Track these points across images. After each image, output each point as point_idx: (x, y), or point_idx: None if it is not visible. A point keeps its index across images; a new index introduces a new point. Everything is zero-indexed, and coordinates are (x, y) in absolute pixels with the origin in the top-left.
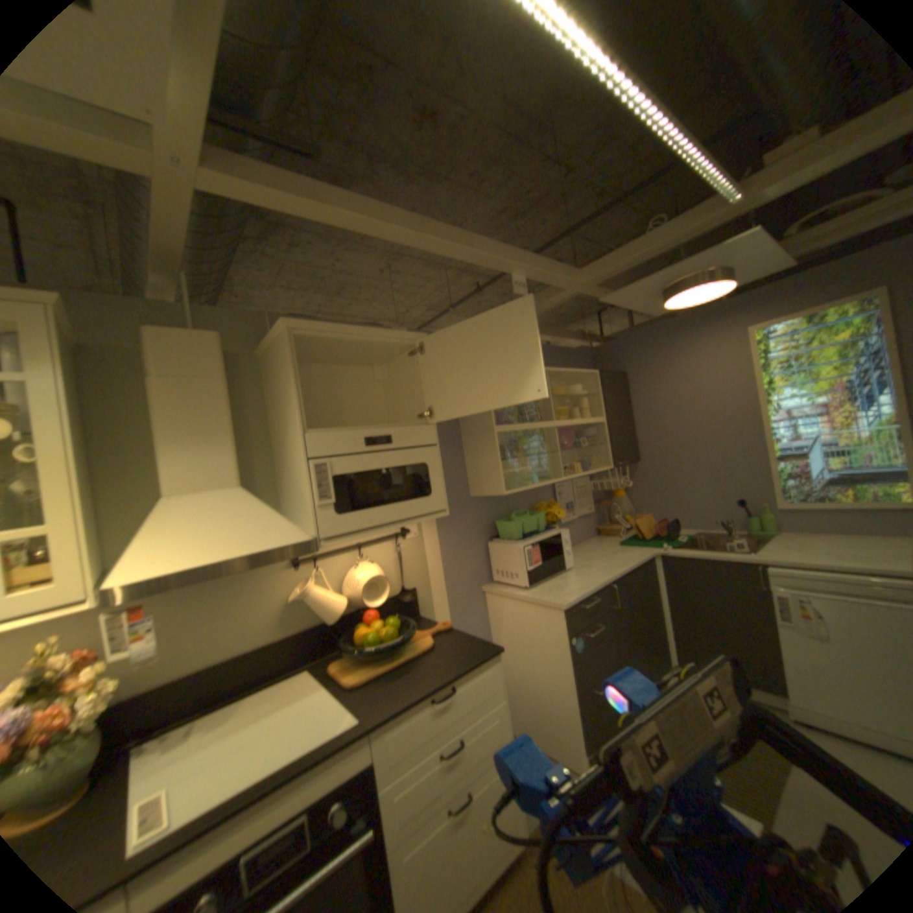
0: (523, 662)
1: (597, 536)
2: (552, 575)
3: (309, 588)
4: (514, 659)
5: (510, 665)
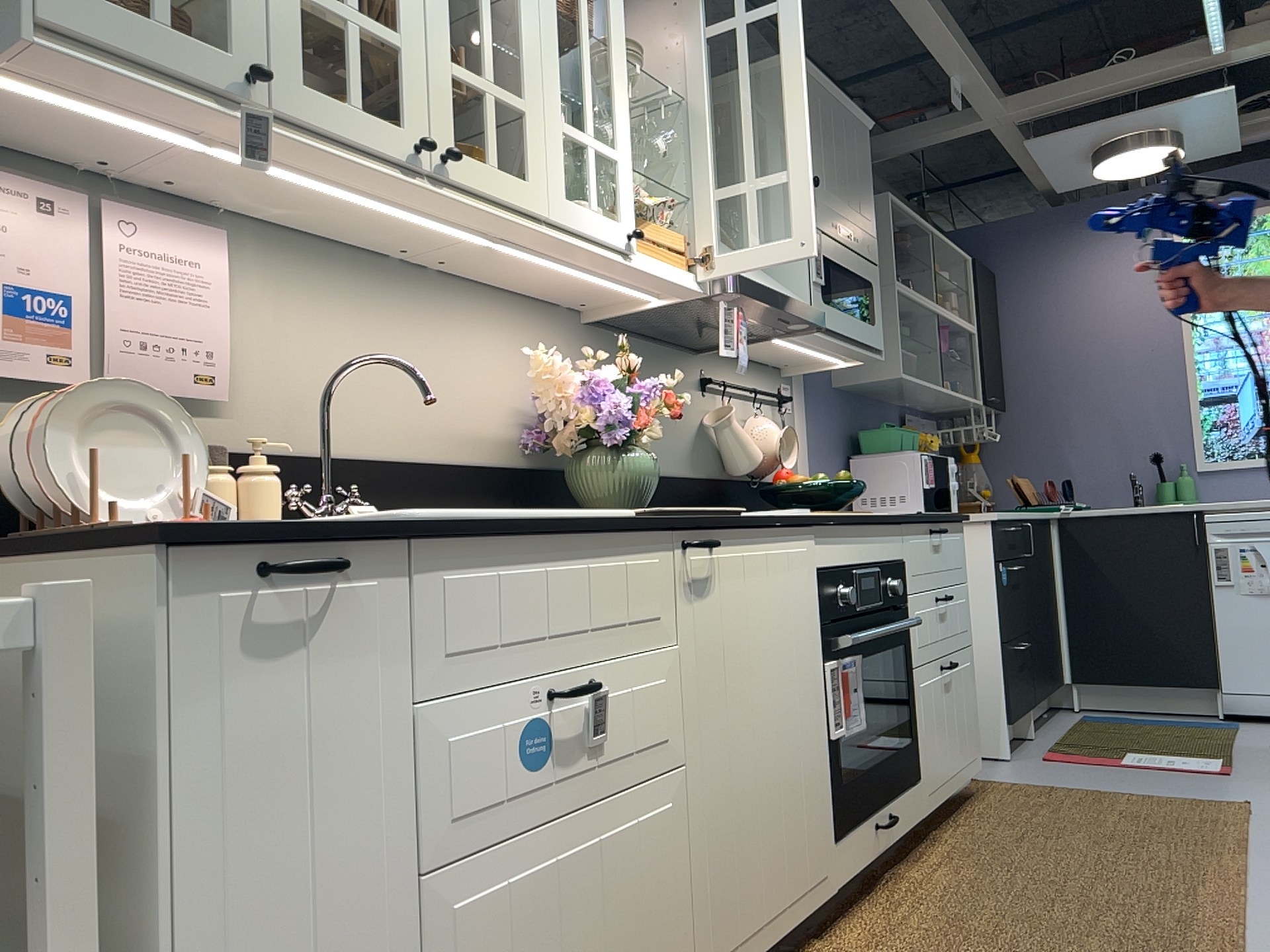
0: None
1: None
2: None
3: (737, 415)
4: None
5: None
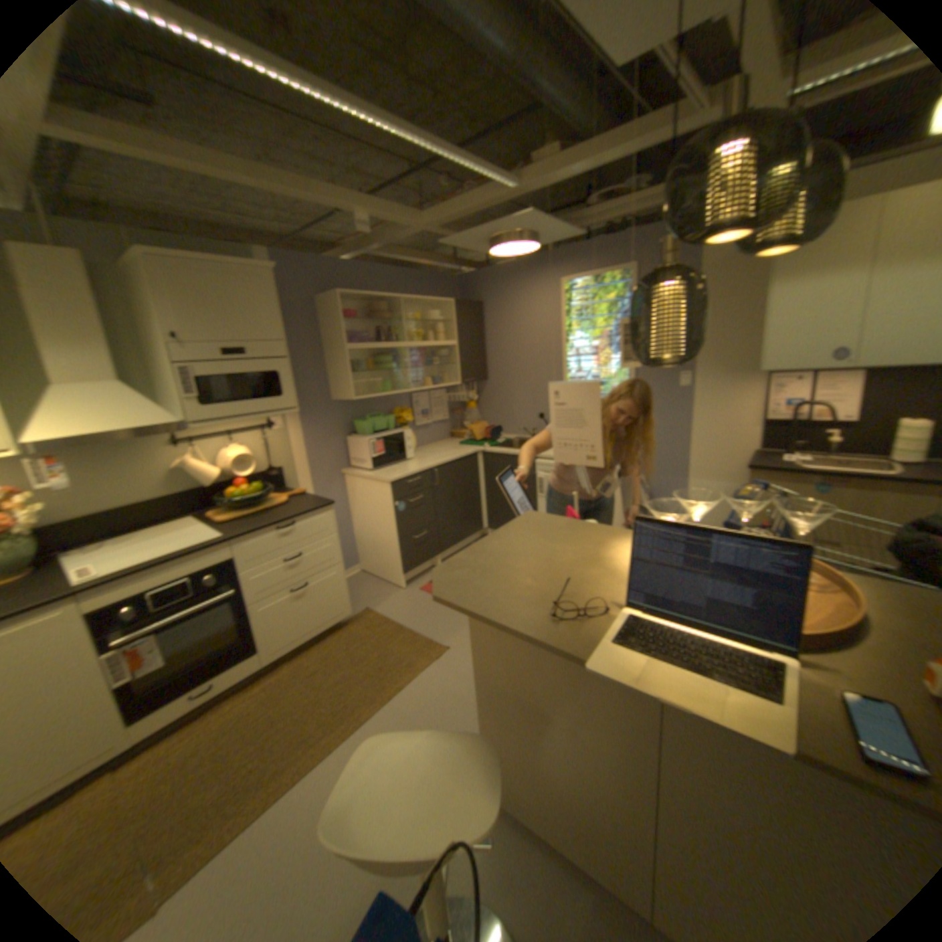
0: (367, 523)
1: (450, 440)
2: (396, 464)
3: (184, 463)
4: (362, 521)
5: (360, 526)
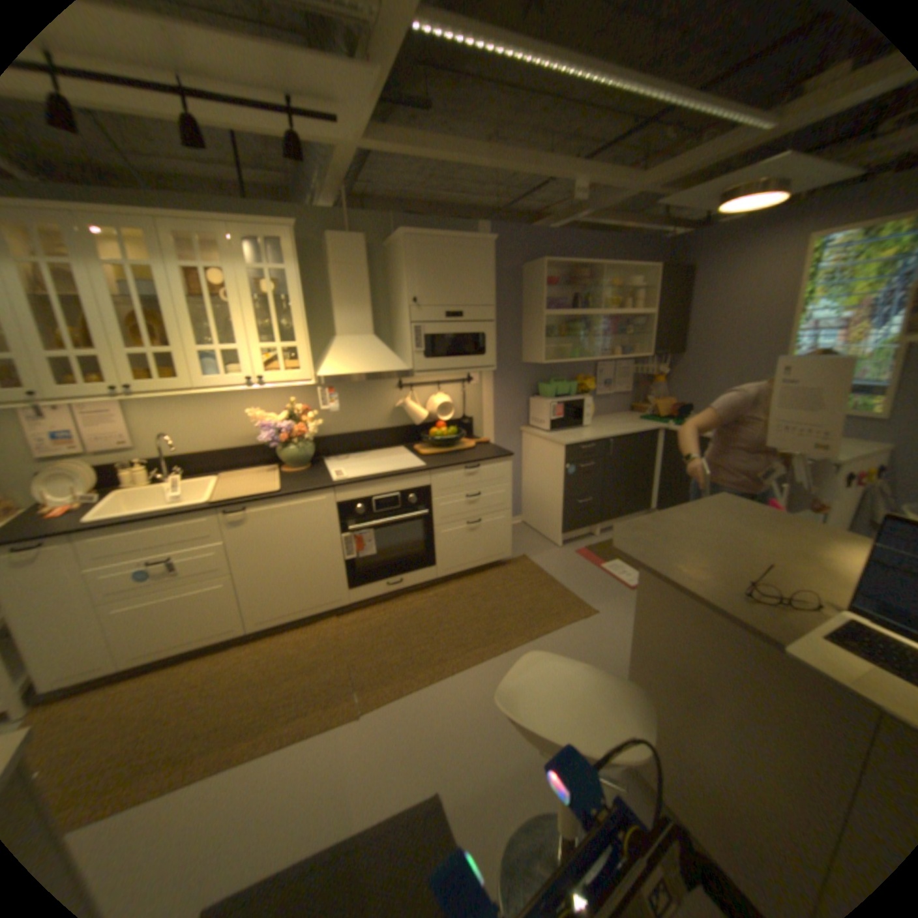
0: (537, 479)
1: (630, 412)
2: (572, 429)
3: (406, 404)
4: (532, 477)
5: (530, 481)
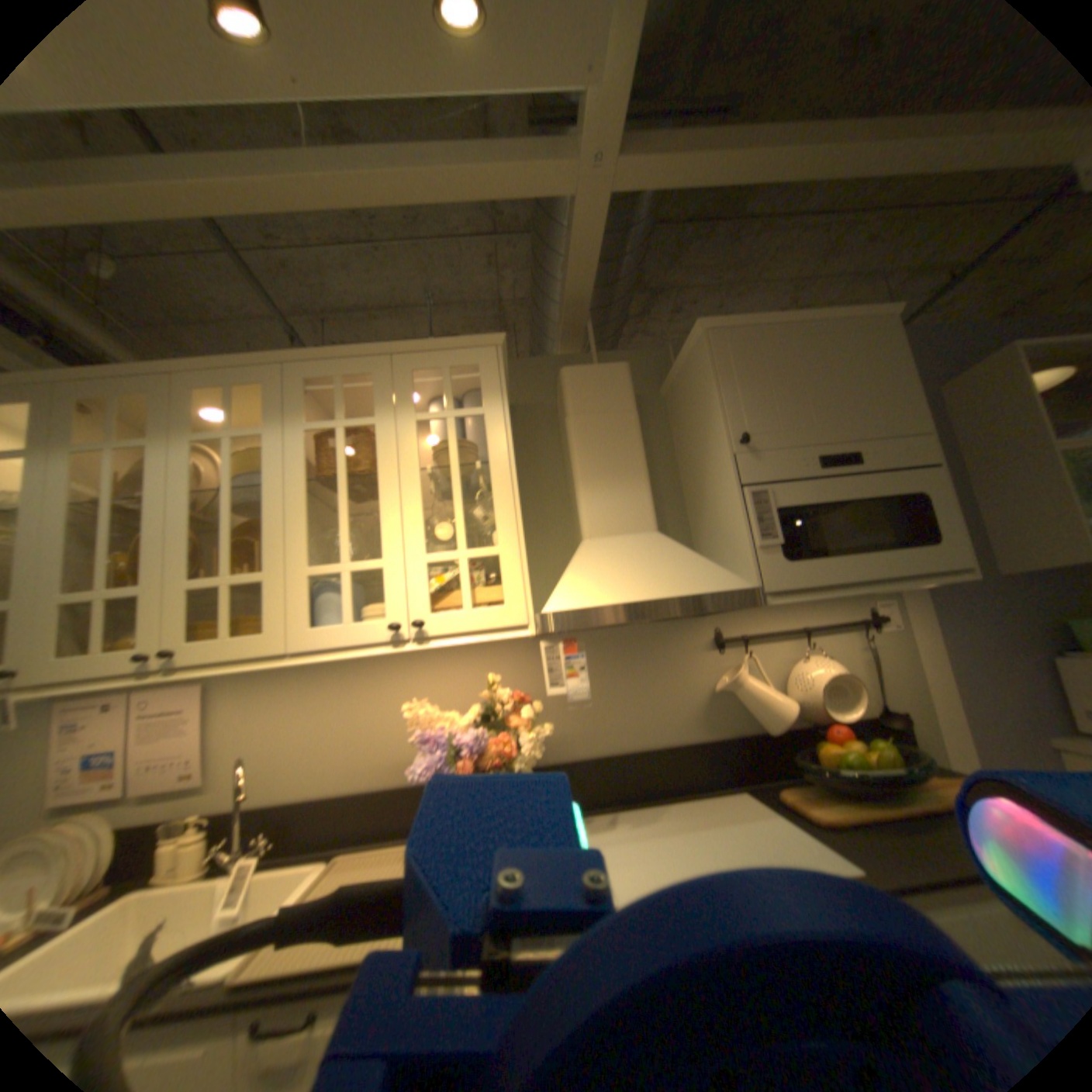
0: None
1: None
2: None
3: (744, 678)
4: None
5: None
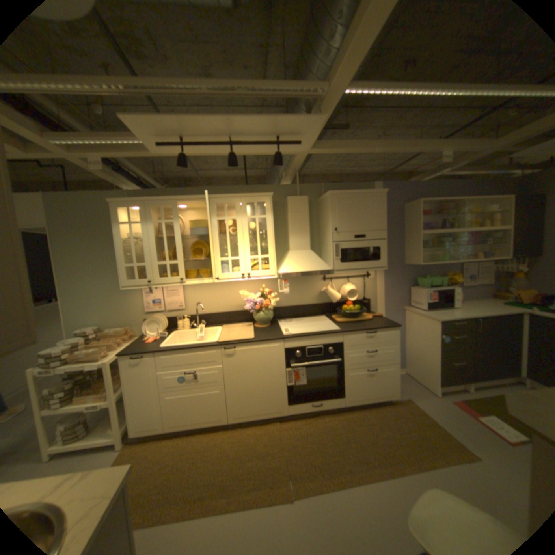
0: (419, 344)
1: (495, 298)
2: (446, 310)
3: (328, 289)
4: (415, 342)
5: (413, 345)
